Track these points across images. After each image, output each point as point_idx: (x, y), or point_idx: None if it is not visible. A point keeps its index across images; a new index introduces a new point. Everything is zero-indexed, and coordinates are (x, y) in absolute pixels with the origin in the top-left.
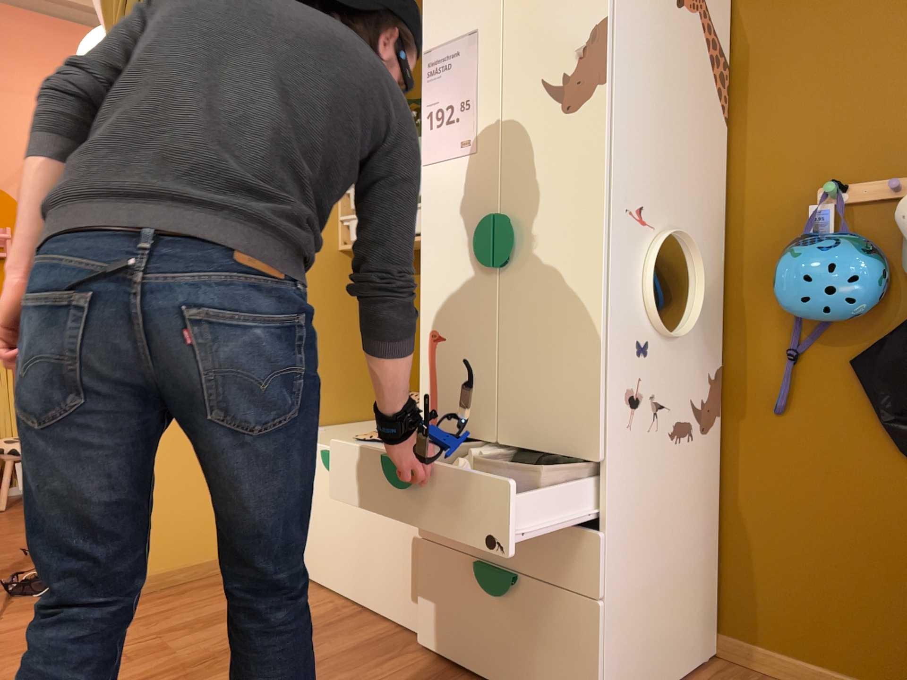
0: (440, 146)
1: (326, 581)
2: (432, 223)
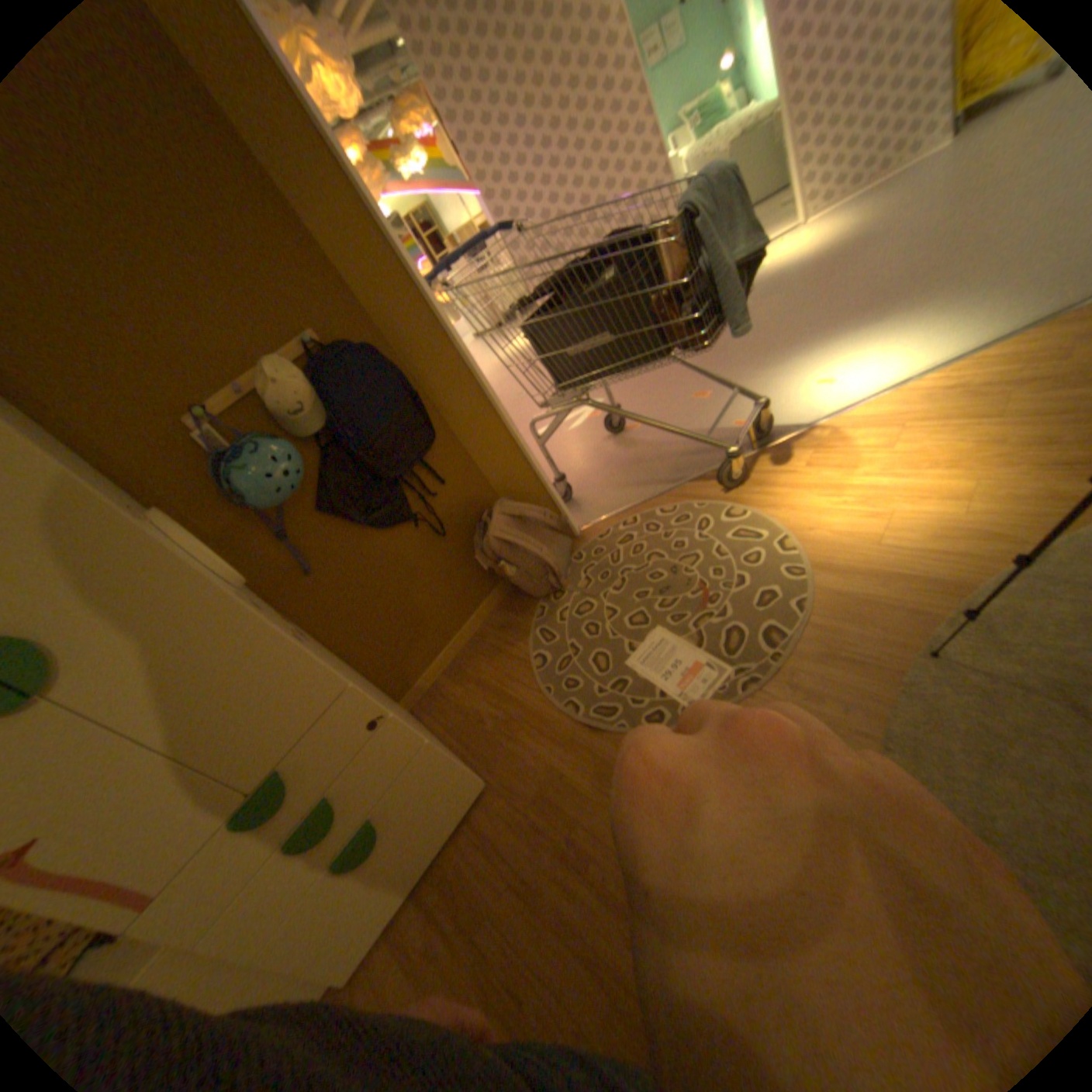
0: None
1: None
2: None
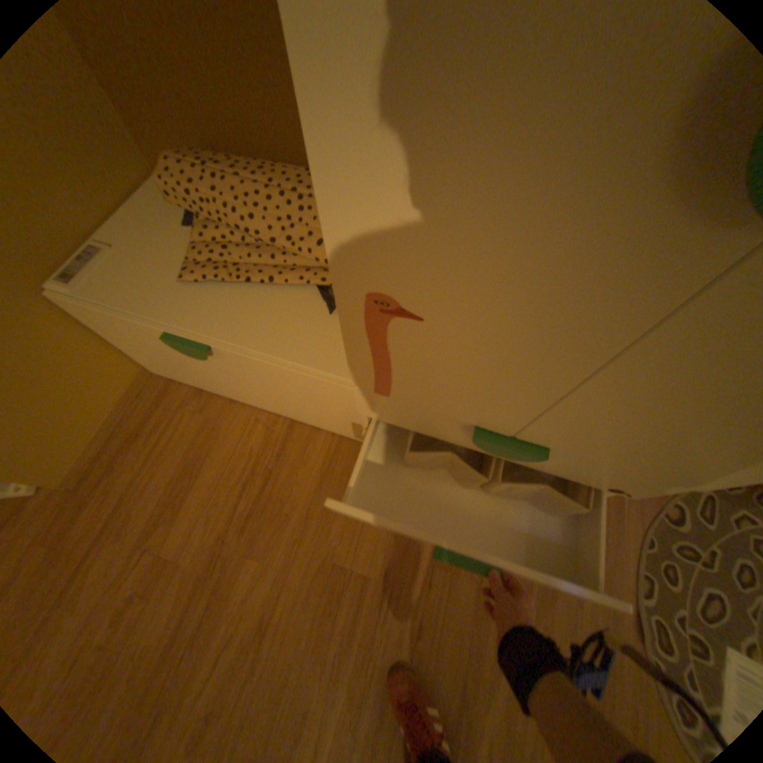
0: None
1: (237, 398)
2: None
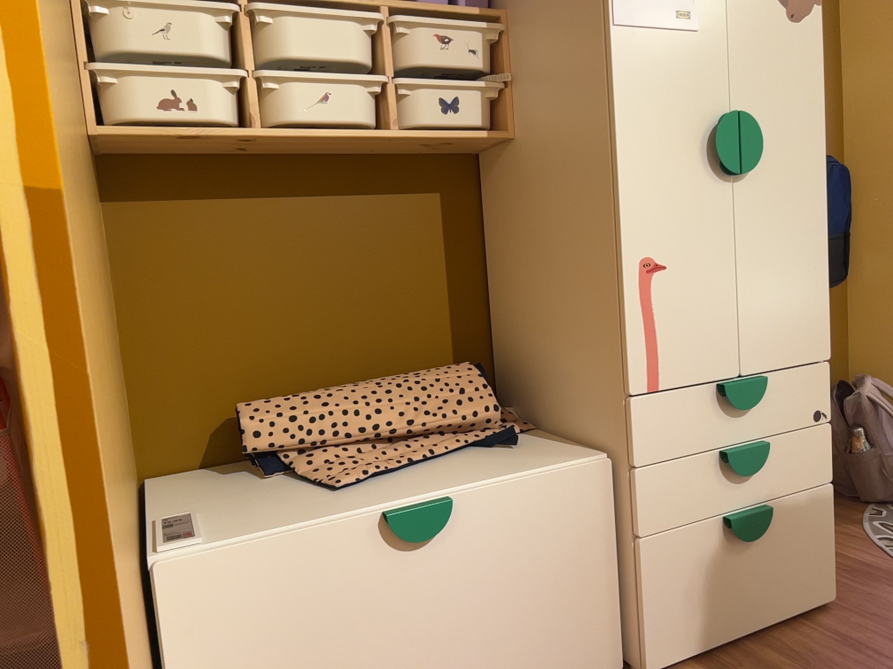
0: (643, 6)
1: None
2: (635, 112)
